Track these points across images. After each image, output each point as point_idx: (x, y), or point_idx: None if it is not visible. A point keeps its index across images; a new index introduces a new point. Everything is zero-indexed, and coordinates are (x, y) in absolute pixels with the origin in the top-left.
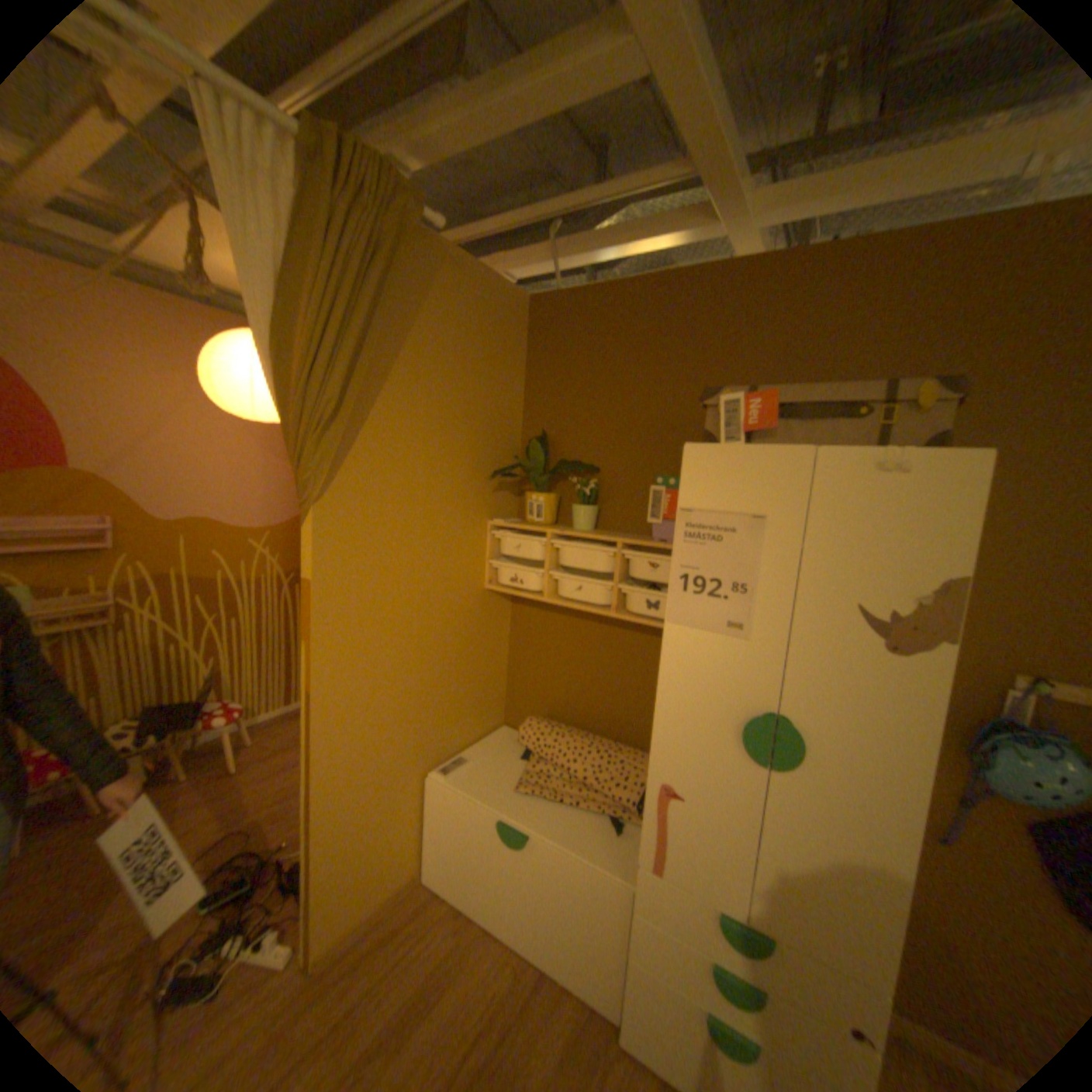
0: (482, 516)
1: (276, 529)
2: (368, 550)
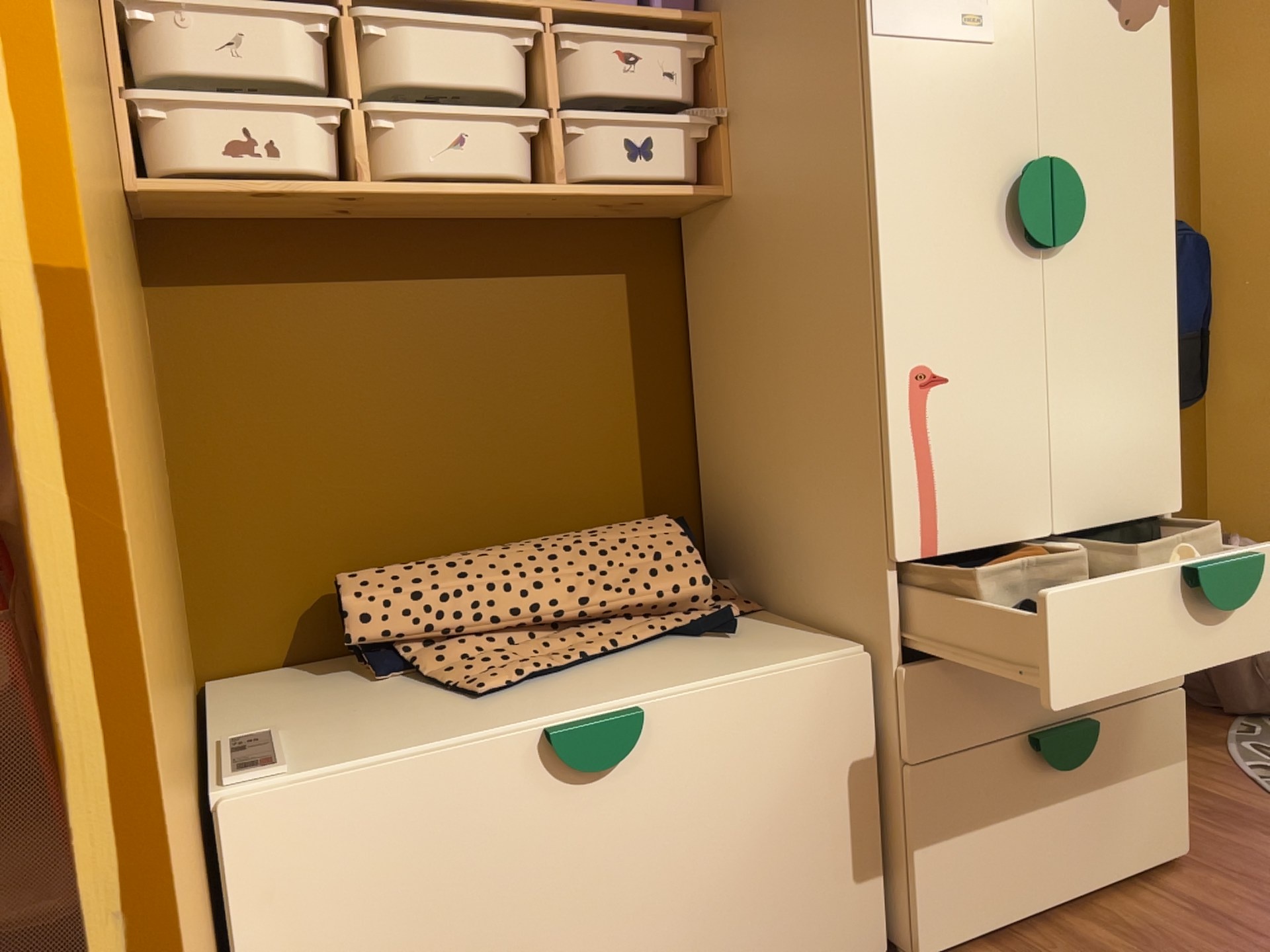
0: None
1: None
2: None
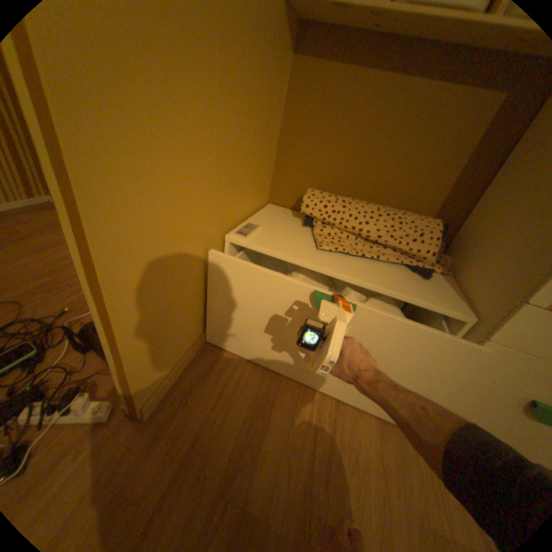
0: None
1: None
2: None
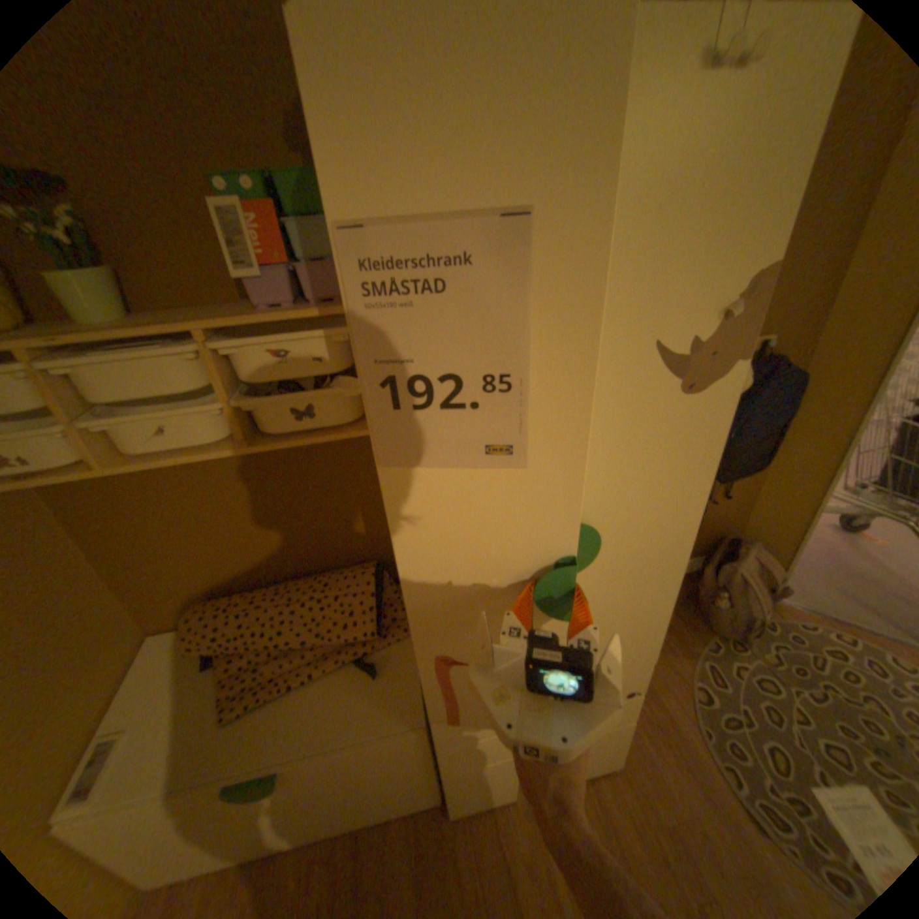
0: None
1: None
2: None
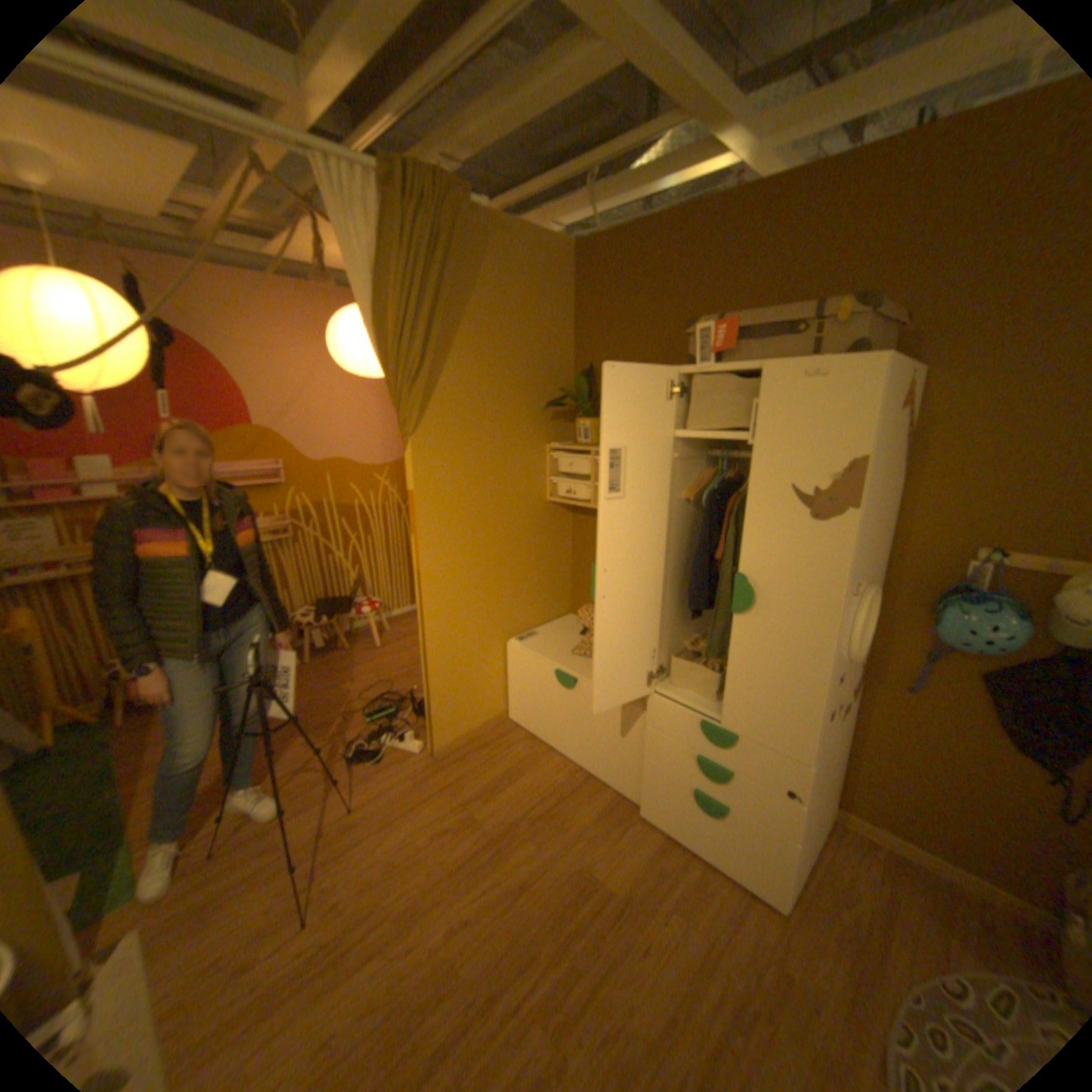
0: (540, 441)
1: (392, 465)
2: (450, 470)
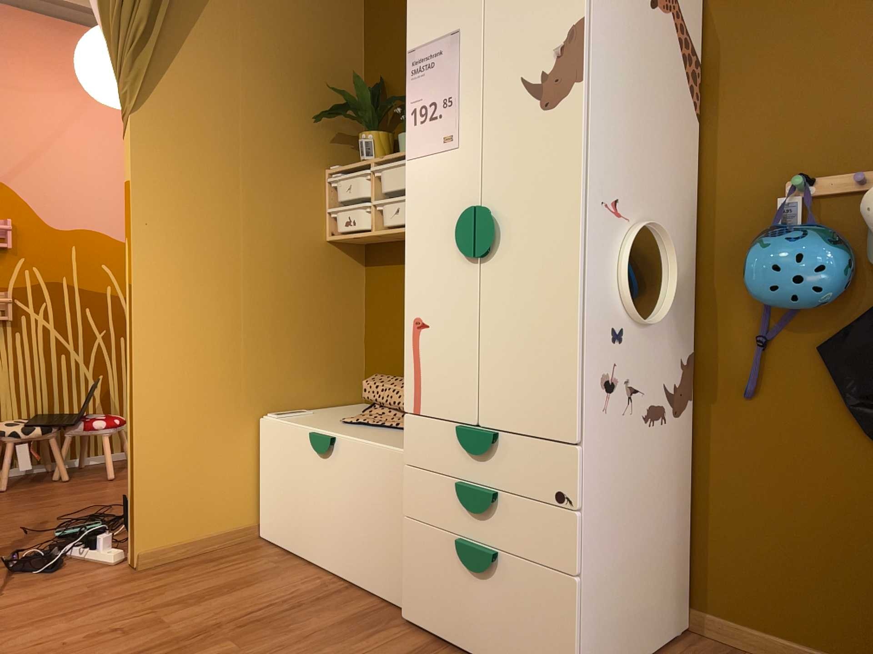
0: (318, 164)
1: None
2: (187, 166)
